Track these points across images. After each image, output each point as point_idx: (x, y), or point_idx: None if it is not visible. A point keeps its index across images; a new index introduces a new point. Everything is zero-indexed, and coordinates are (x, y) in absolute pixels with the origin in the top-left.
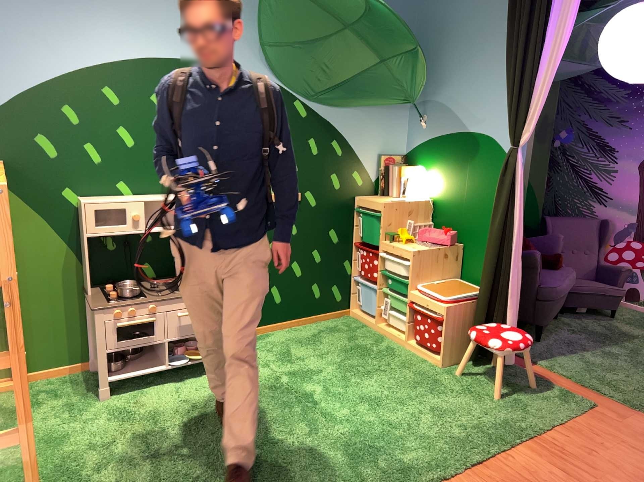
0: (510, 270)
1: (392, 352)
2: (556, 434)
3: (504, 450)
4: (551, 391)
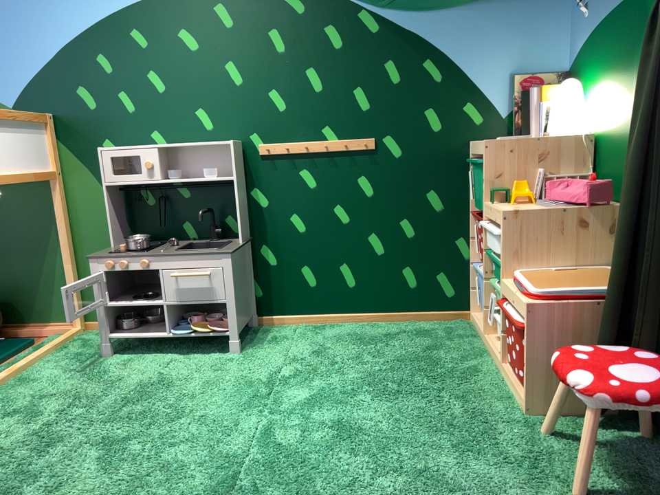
0: None
1: (470, 379)
2: None
3: None
4: None
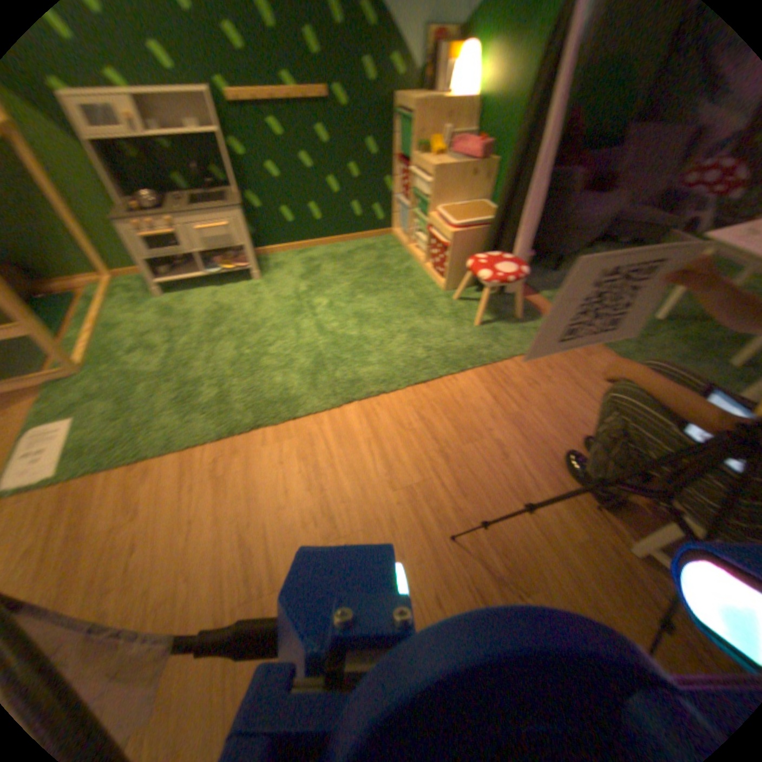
0: (531, 193)
1: (406, 274)
2: (510, 368)
3: (451, 378)
4: (535, 326)
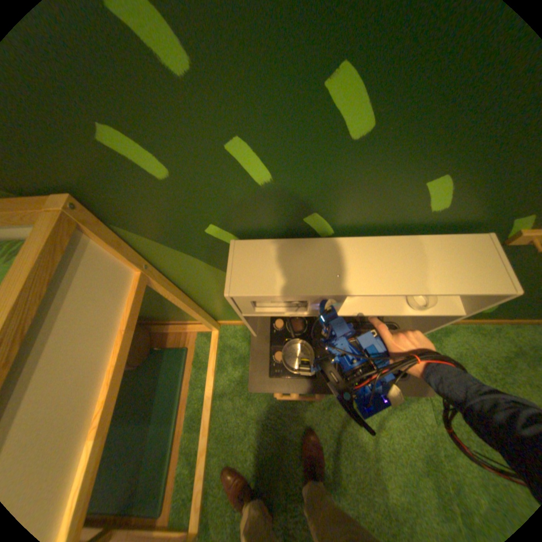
0: None
1: None
2: None
3: None
4: None
